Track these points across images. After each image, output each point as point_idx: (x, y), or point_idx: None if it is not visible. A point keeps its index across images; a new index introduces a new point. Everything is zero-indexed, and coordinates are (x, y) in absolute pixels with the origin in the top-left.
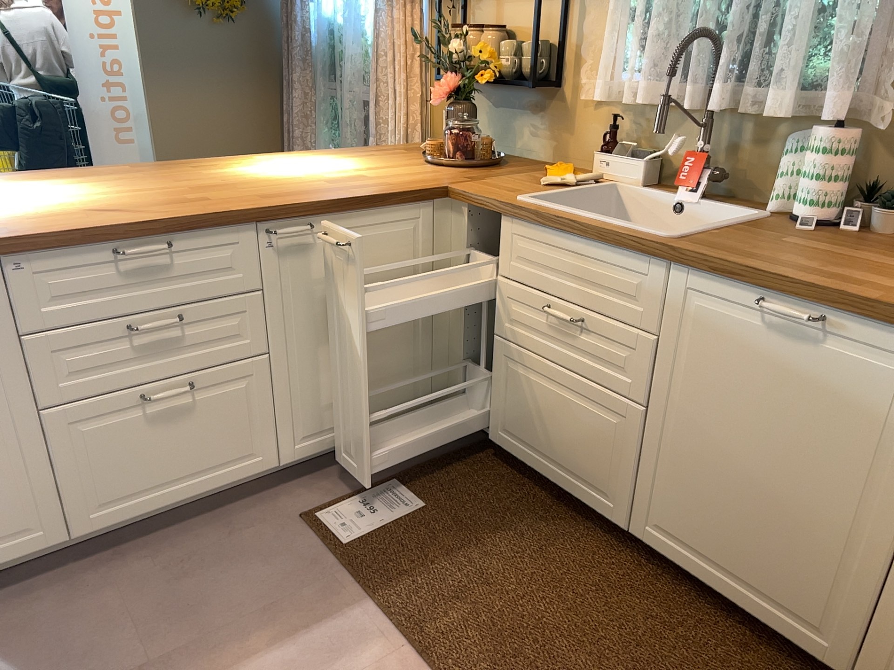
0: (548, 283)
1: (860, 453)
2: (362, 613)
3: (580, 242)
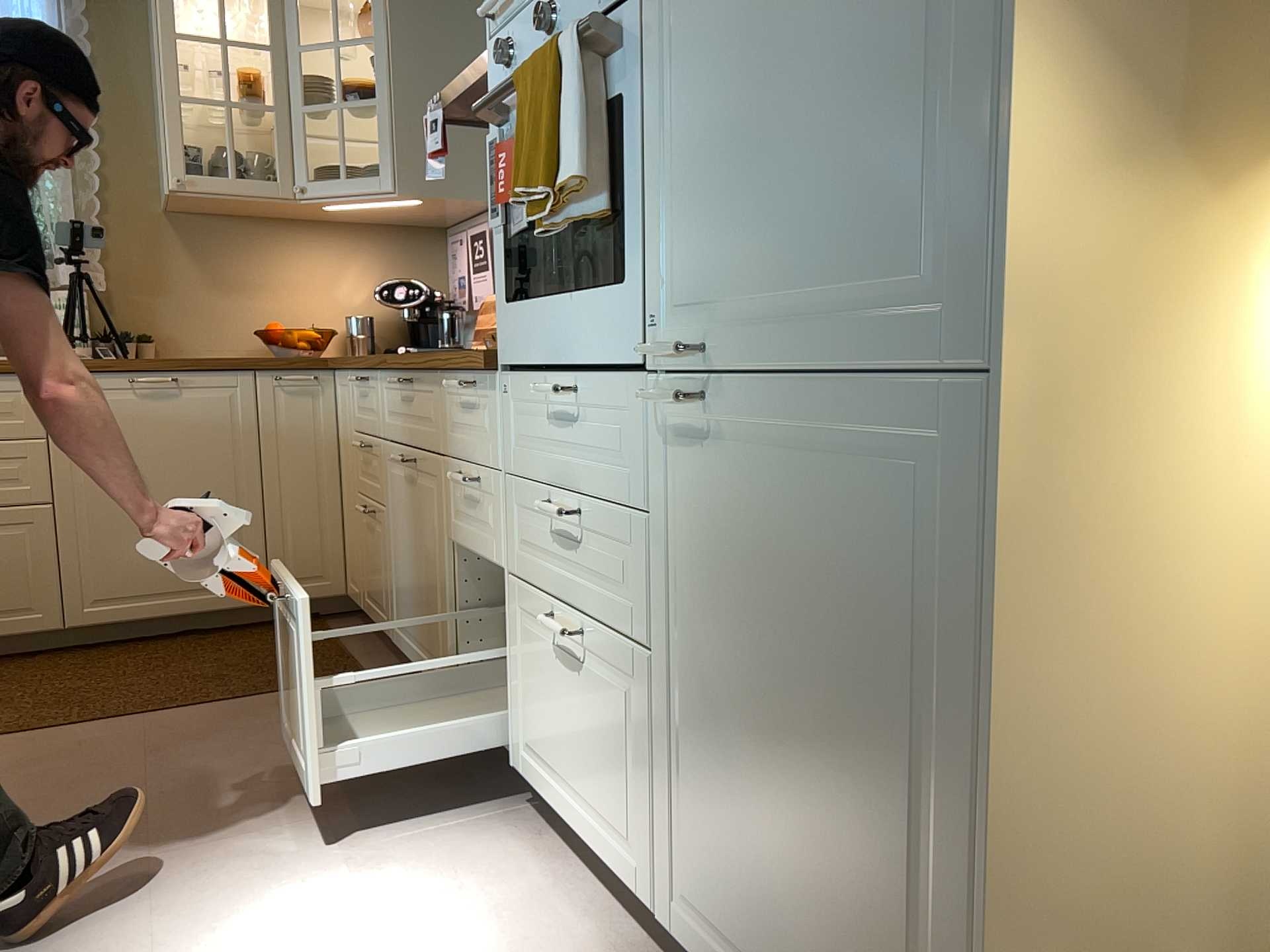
0: None
1: (224, 452)
2: None
3: None
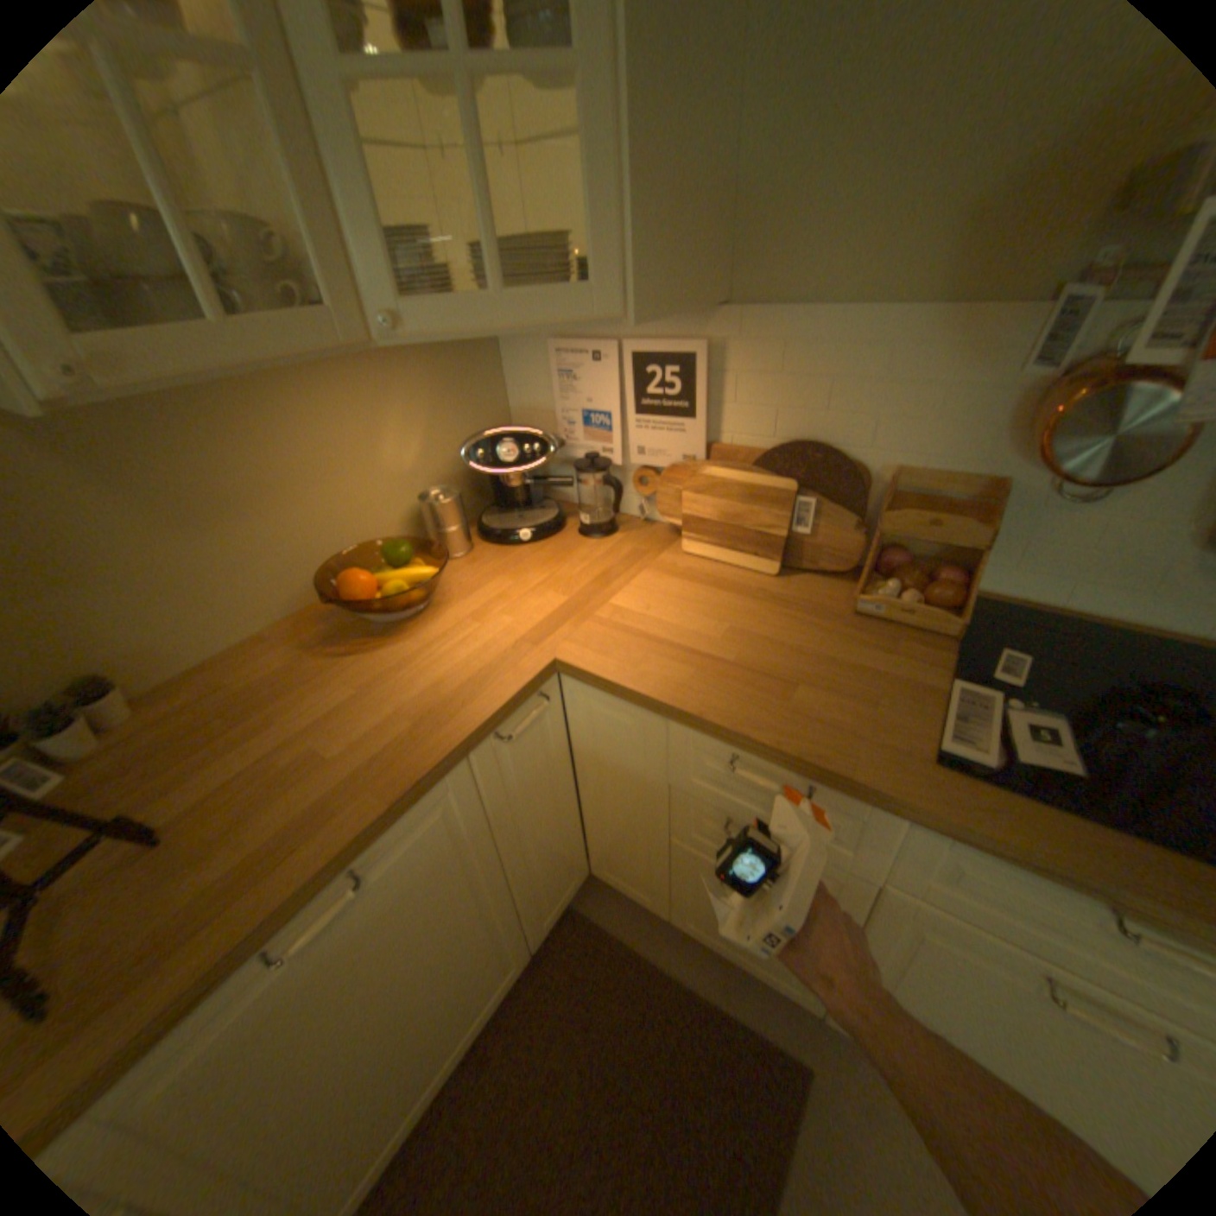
0: None
1: (455, 887)
2: None
3: None
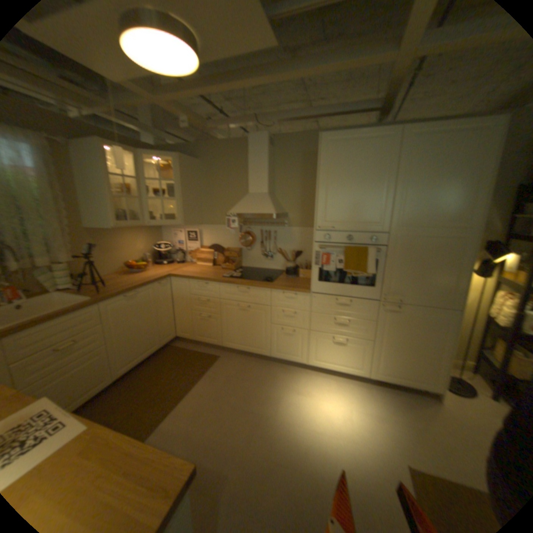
0: (50, 345)
1: (149, 310)
2: (152, 442)
3: (63, 320)
